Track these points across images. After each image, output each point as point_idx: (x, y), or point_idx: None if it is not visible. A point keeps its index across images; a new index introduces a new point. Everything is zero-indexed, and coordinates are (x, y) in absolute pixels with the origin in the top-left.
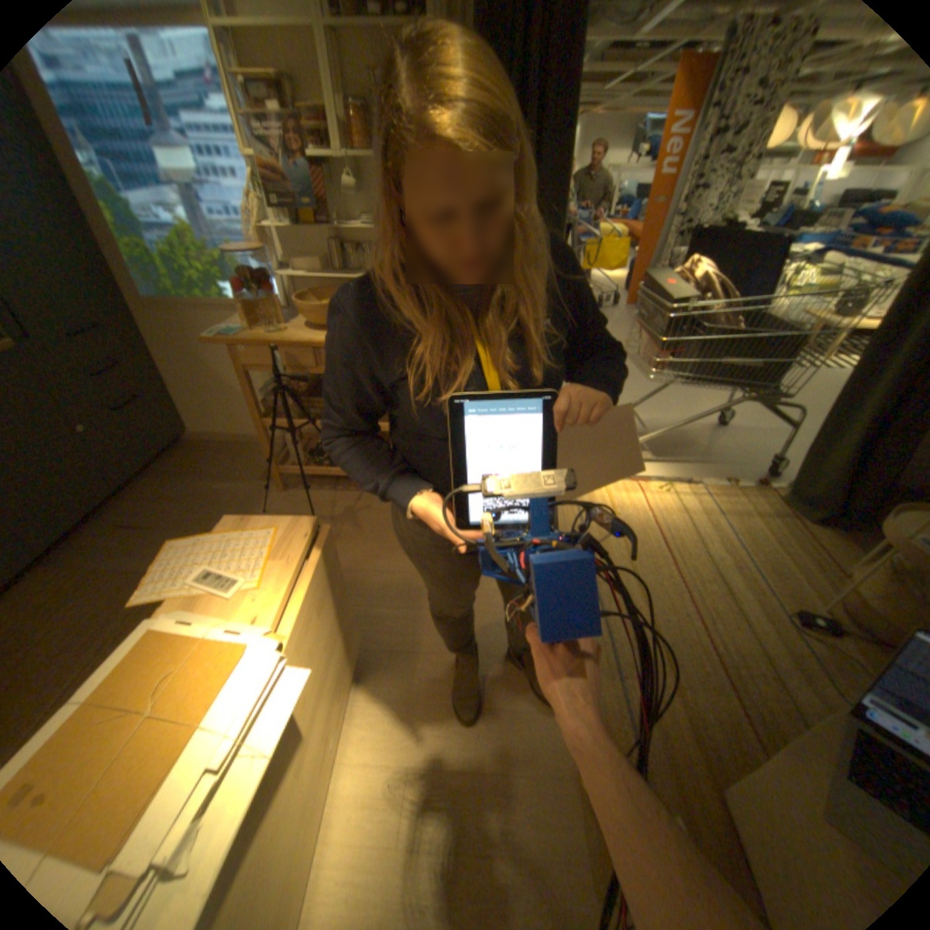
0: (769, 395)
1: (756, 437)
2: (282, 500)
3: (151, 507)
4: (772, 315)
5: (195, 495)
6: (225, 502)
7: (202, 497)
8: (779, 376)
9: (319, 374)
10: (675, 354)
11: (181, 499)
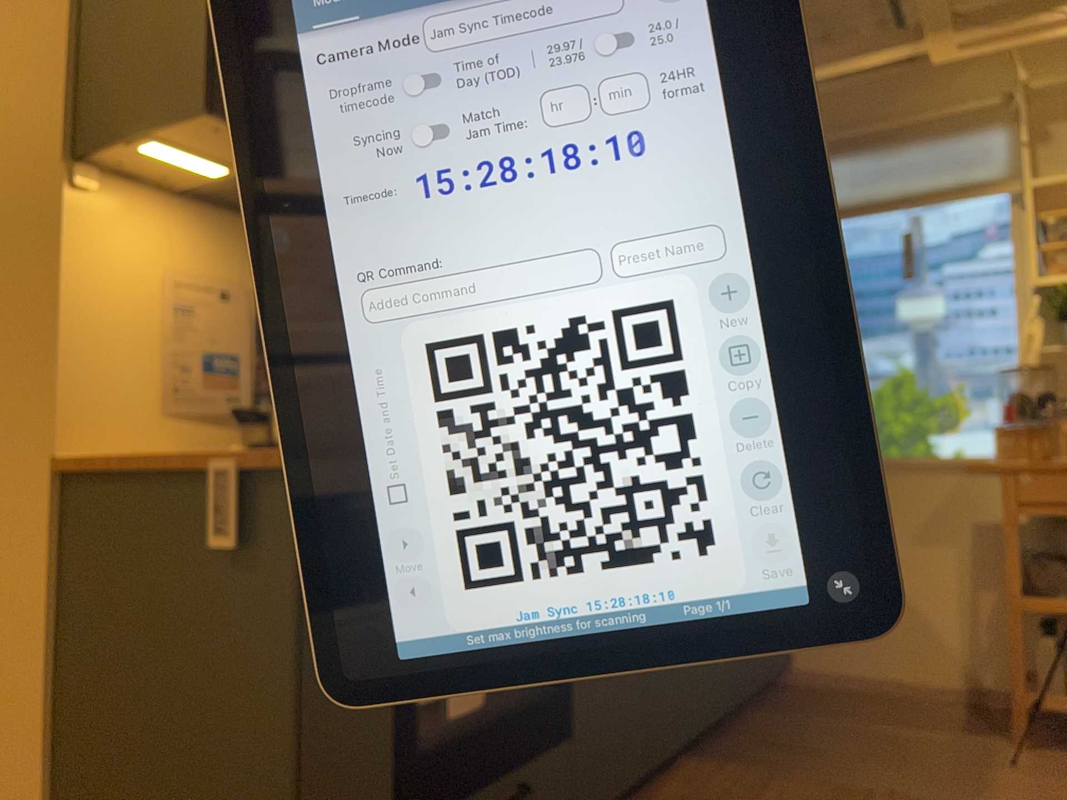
0: None
1: None
2: (1040, 759)
3: (800, 732)
4: None
5: (863, 732)
6: (925, 745)
7: (877, 735)
8: None
9: None
10: None
11: (842, 732)
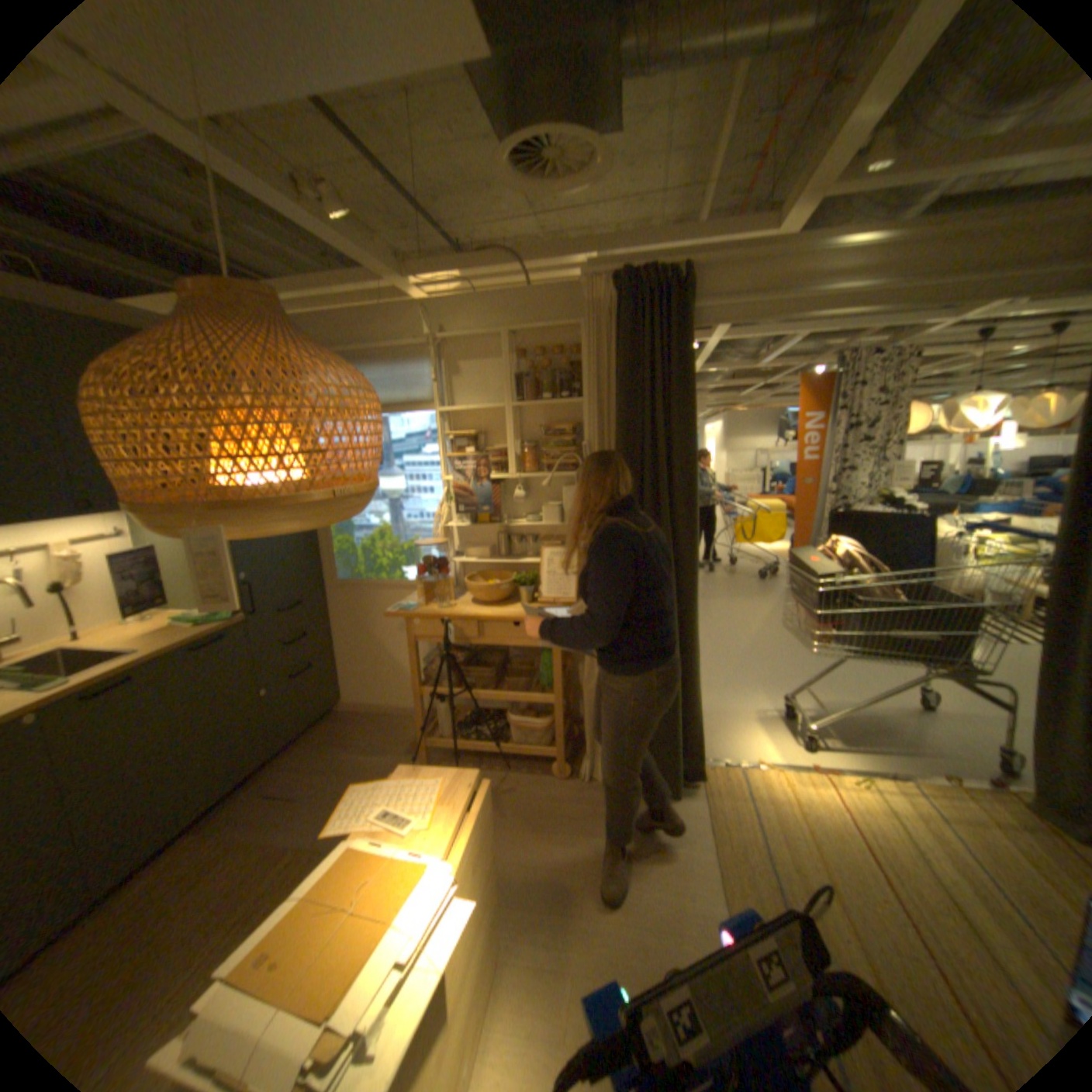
0: (964, 673)
1: (978, 727)
2: None
3: (297, 779)
4: (944, 588)
5: (340, 769)
6: (368, 777)
7: (347, 771)
8: (968, 652)
9: (475, 647)
10: (840, 628)
11: (326, 772)
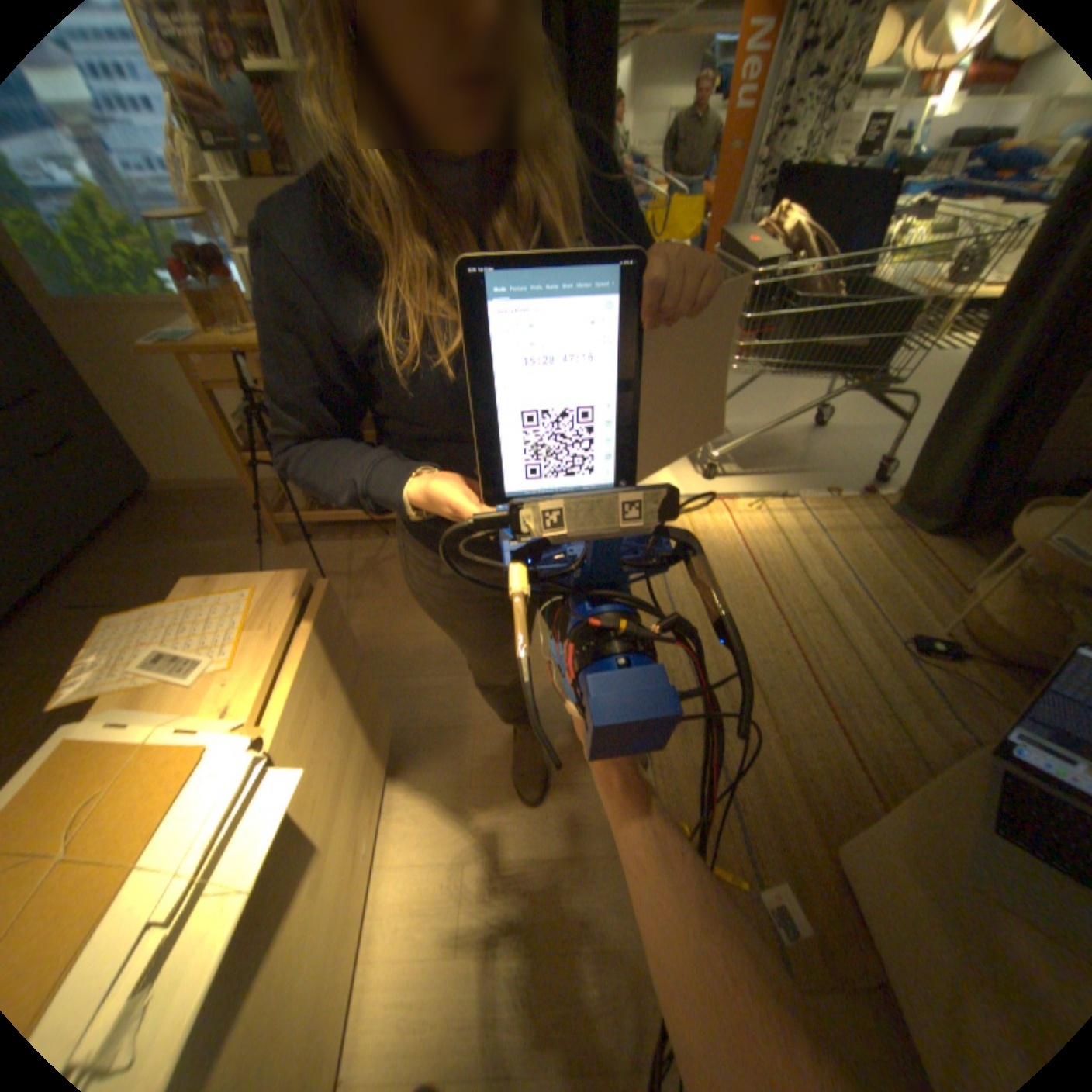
0: (876, 382)
1: (859, 437)
2: (284, 557)
3: (113, 579)
4: (878, 281)
5: (170, 559)
6: (210, 565)
7: (180, 561)
8: (887, 357)
9: None
10: (762, 337)
11: (152, 566)
